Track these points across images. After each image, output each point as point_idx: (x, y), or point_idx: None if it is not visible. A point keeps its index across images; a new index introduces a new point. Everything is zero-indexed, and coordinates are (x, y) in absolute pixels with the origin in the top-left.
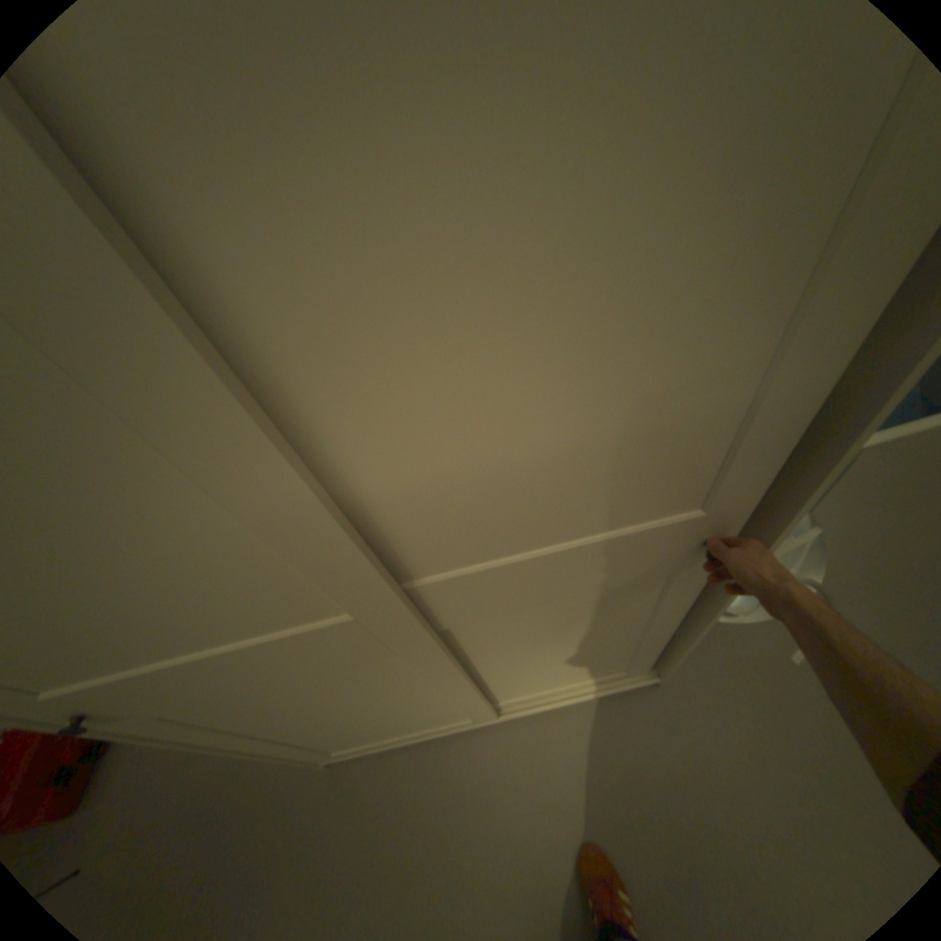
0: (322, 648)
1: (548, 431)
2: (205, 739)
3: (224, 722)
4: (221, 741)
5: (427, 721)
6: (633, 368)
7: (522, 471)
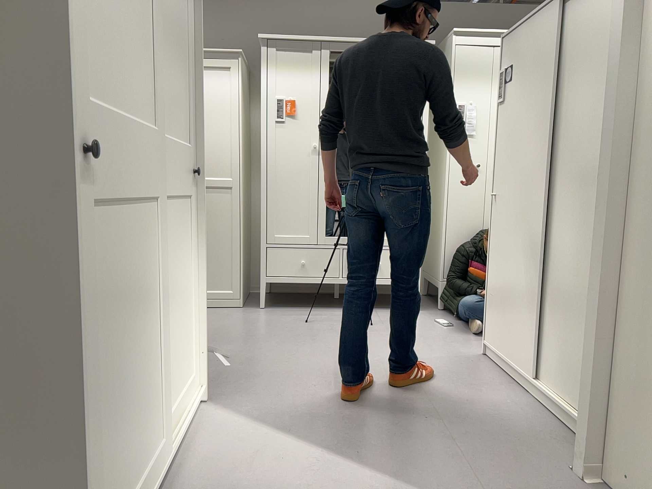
0: (145, 159)
1: (169, 73)
2: (81, 311)
3: (93, 276)
4: (82, 337)
5: (147, 419)
6: (174, 63)
7: (166, 86)
